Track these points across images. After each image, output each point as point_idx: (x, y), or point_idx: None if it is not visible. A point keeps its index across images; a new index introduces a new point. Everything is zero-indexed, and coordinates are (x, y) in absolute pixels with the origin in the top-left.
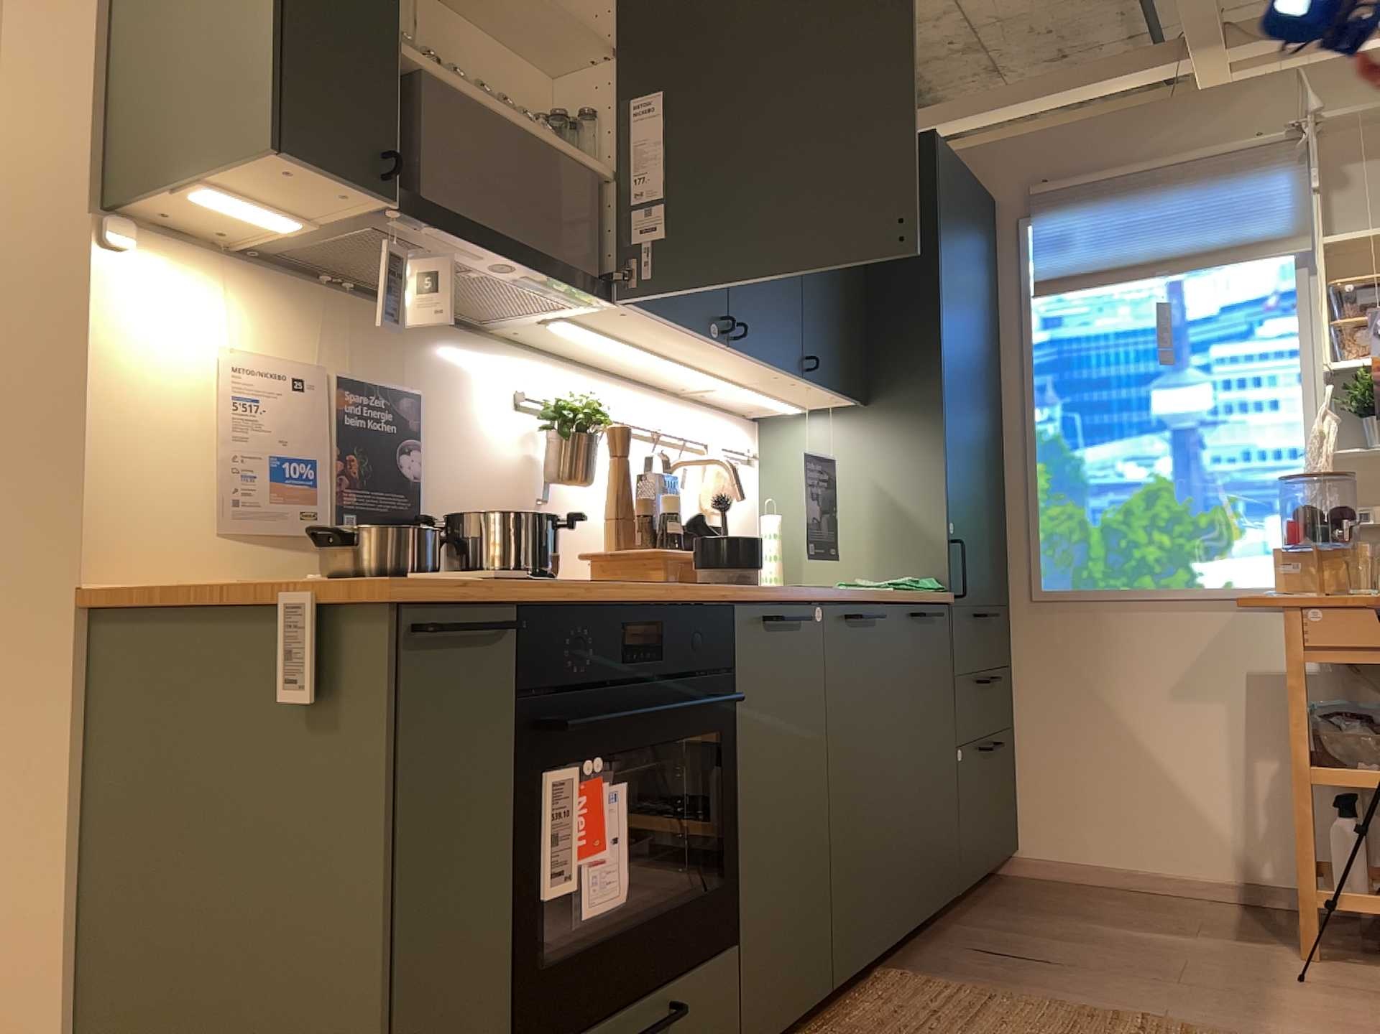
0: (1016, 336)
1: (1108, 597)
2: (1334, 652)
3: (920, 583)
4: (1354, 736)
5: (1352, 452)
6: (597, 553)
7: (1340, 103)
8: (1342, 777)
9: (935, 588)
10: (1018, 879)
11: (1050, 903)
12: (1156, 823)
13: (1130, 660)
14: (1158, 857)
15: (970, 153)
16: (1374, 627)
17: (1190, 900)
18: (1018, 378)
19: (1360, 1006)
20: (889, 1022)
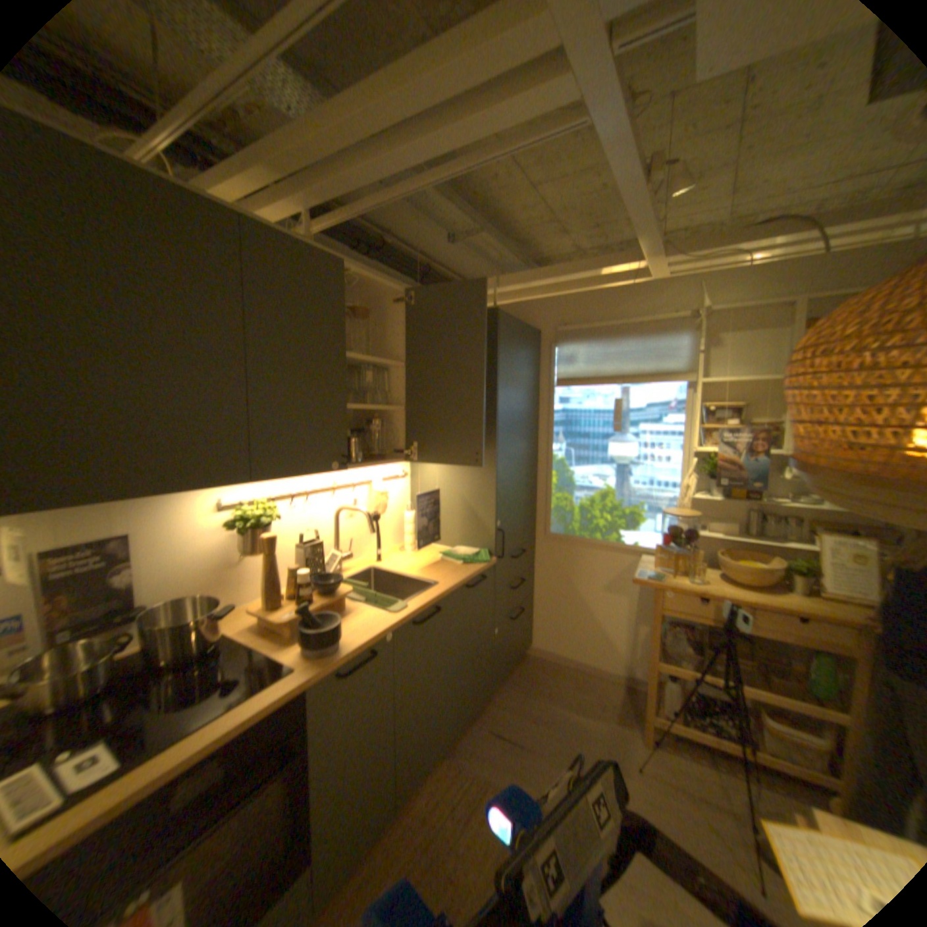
0: (546, 404)
1: (579, 541)
2: (676, 613)
3: (476, 557)
4: (682, 648)
5: (702, 497)
6: (256, 609)
7: (724, 295)
8: (672, 672)
9: (482, 561)
10: (529, 658)
11: (537, 684)
12: (591, 645)
13: (586, 571)
14: (591, 659)
15: (529, 302)
16: (697, 606)
17: (602, 683)
18: (545, 426)
19: (663, 800)
20: (425, 820)
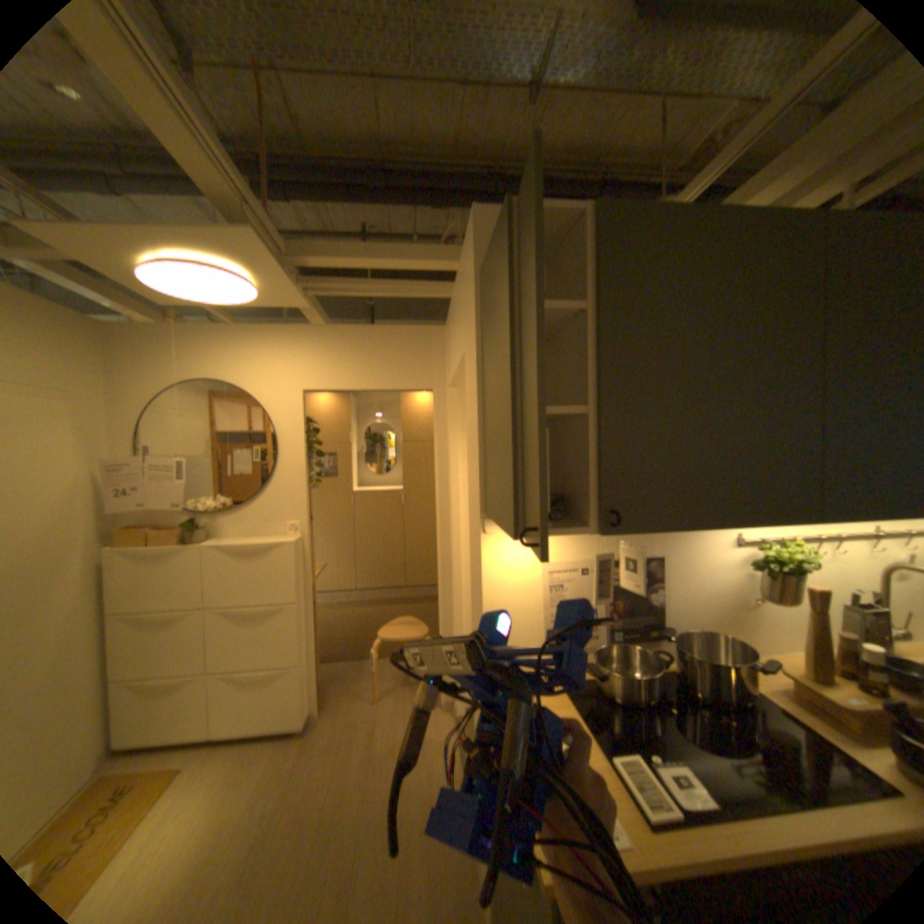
0: None
1: None
2: None
3: None
4: None
5: None
6: (798, 674)
7: None
8: None
9: None
10: None
11: None
12: None
13: None
14: None
15: None
16: None
17: None
18: None
19: None
20: None
